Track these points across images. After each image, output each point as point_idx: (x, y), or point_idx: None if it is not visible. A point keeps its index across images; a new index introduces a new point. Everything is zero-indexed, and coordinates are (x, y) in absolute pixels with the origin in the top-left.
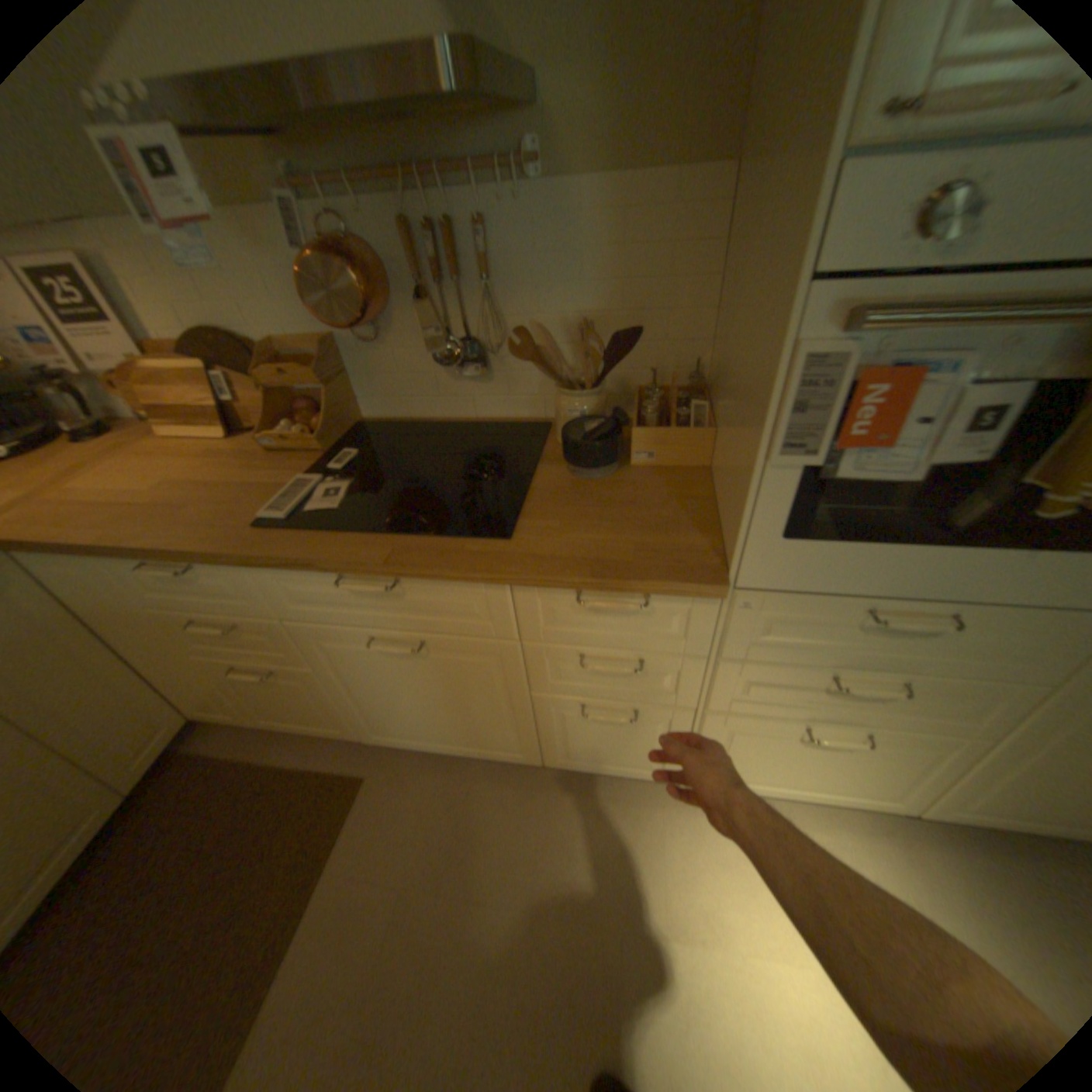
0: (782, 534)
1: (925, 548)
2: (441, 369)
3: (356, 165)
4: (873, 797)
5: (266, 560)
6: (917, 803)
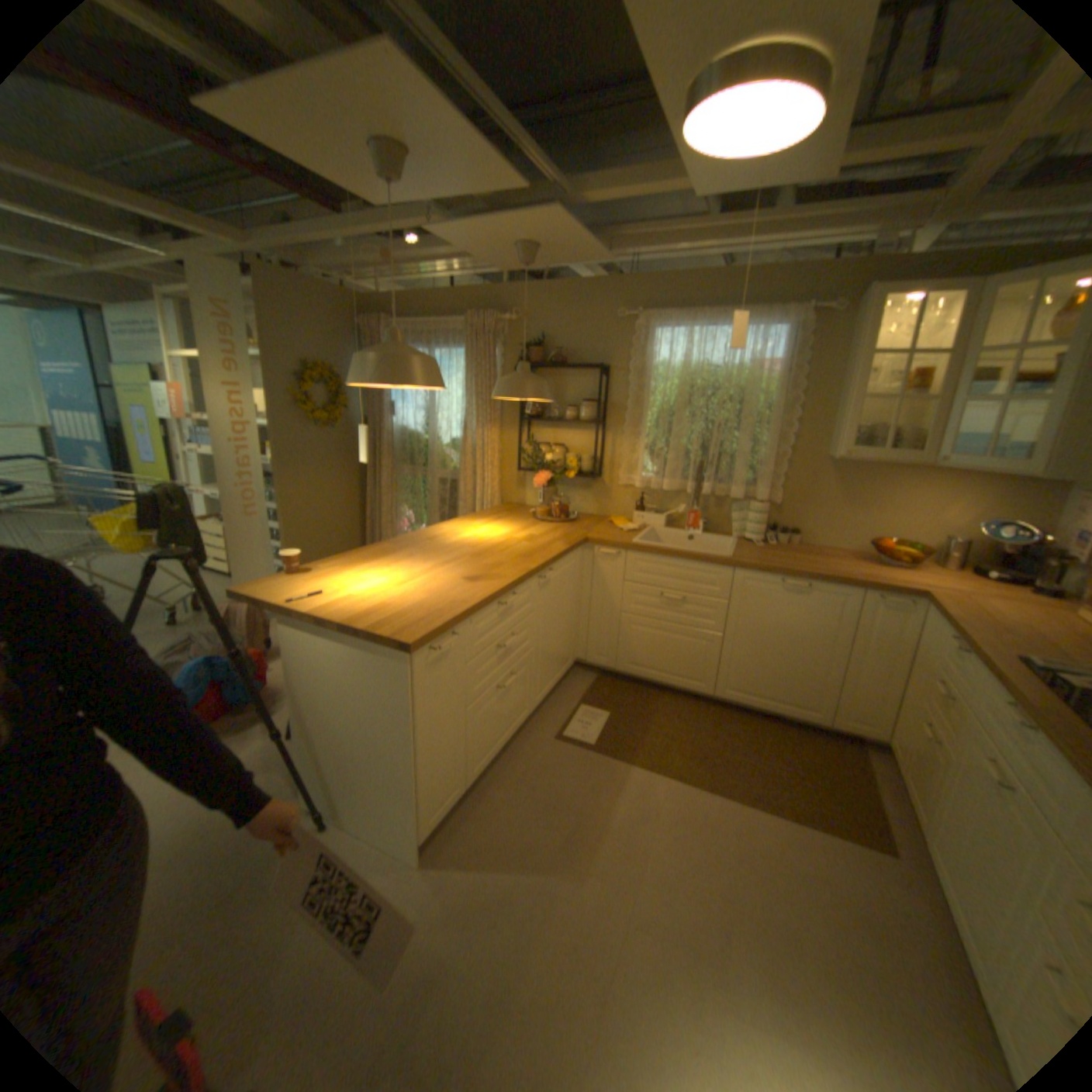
0: None
1: None
2: None
3: None
4: None
5: (993, 667)
6: None
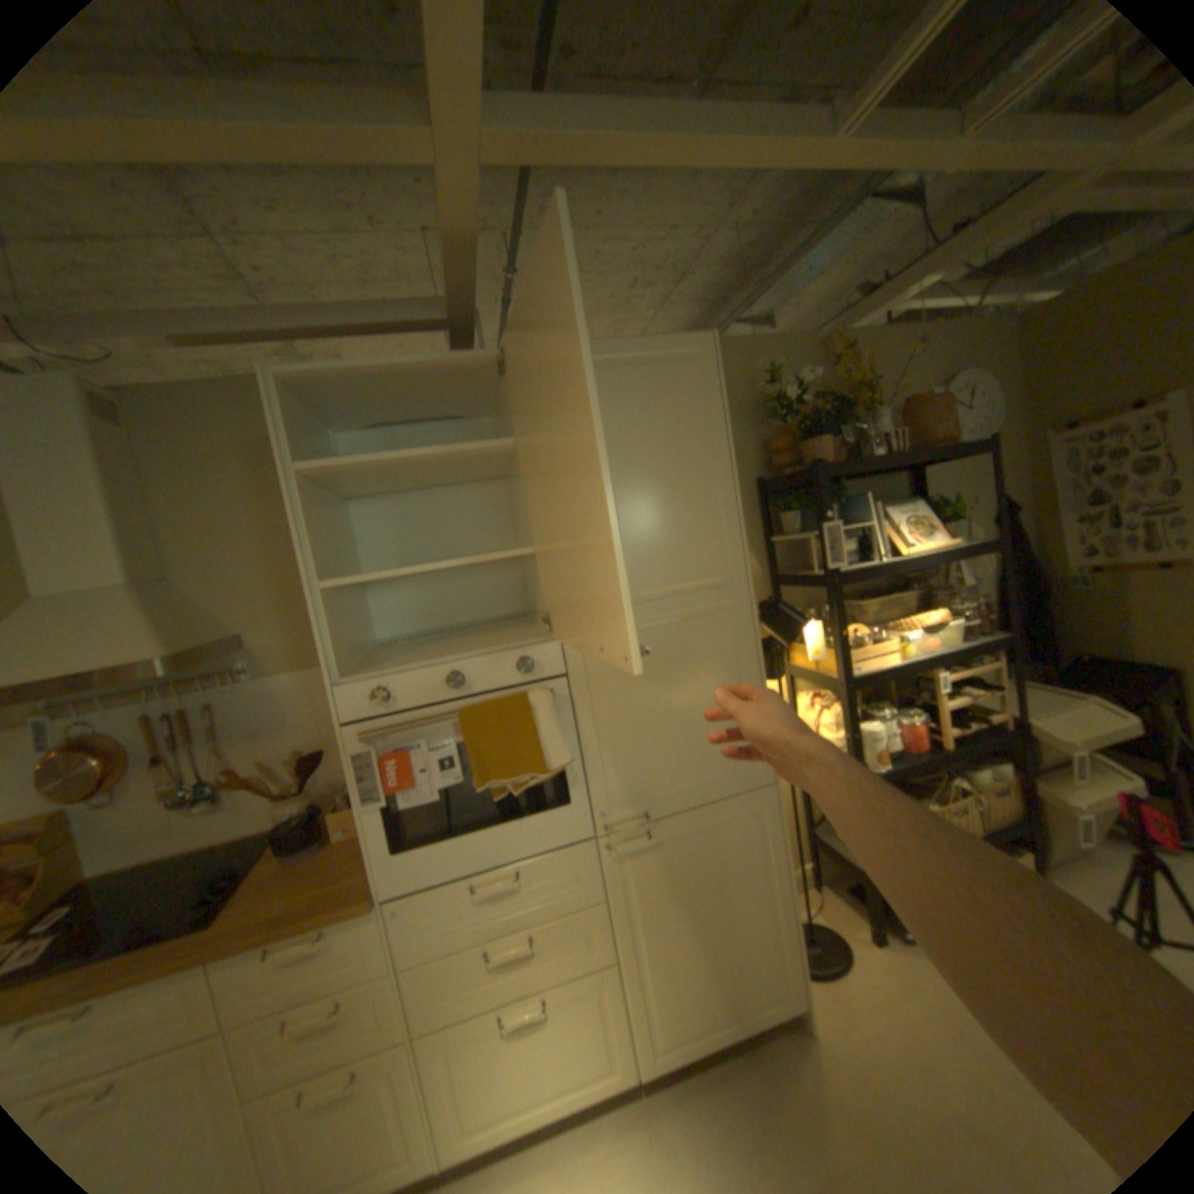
0: (388, 854)
1: (468, 836)
2: (174, 813)
3: (109, 693)
4: (592, 1079)
5: None
6: (624, 1065)
